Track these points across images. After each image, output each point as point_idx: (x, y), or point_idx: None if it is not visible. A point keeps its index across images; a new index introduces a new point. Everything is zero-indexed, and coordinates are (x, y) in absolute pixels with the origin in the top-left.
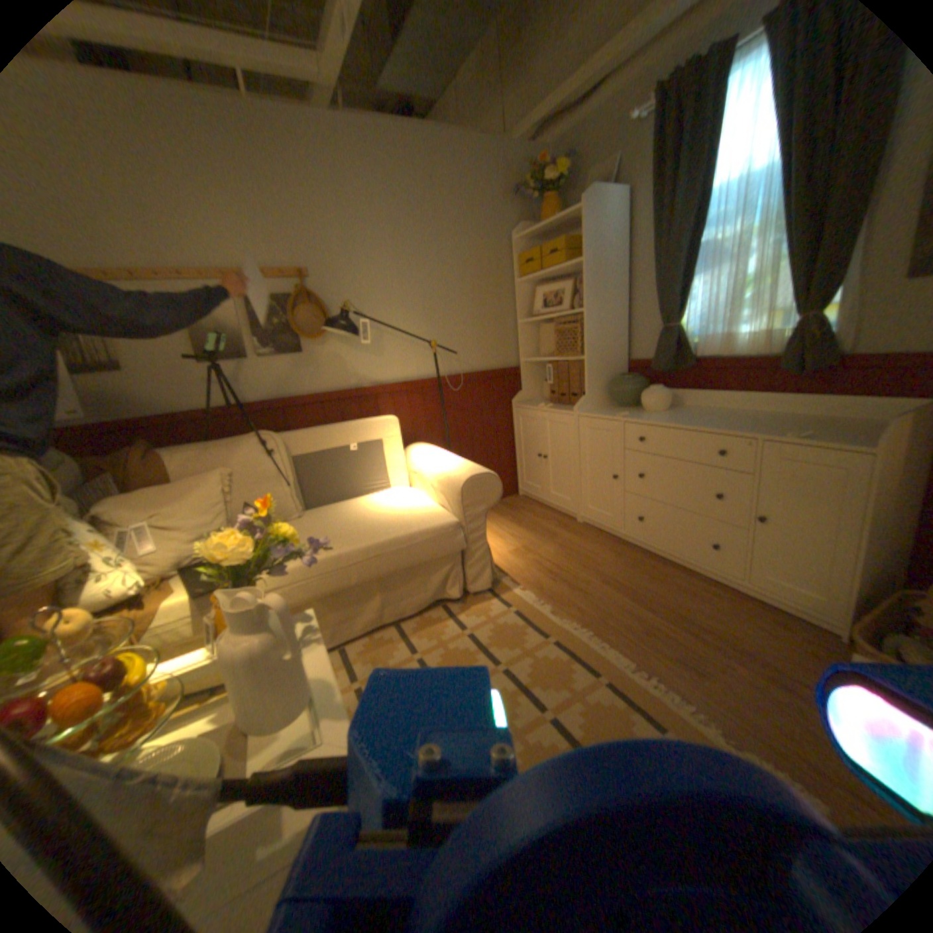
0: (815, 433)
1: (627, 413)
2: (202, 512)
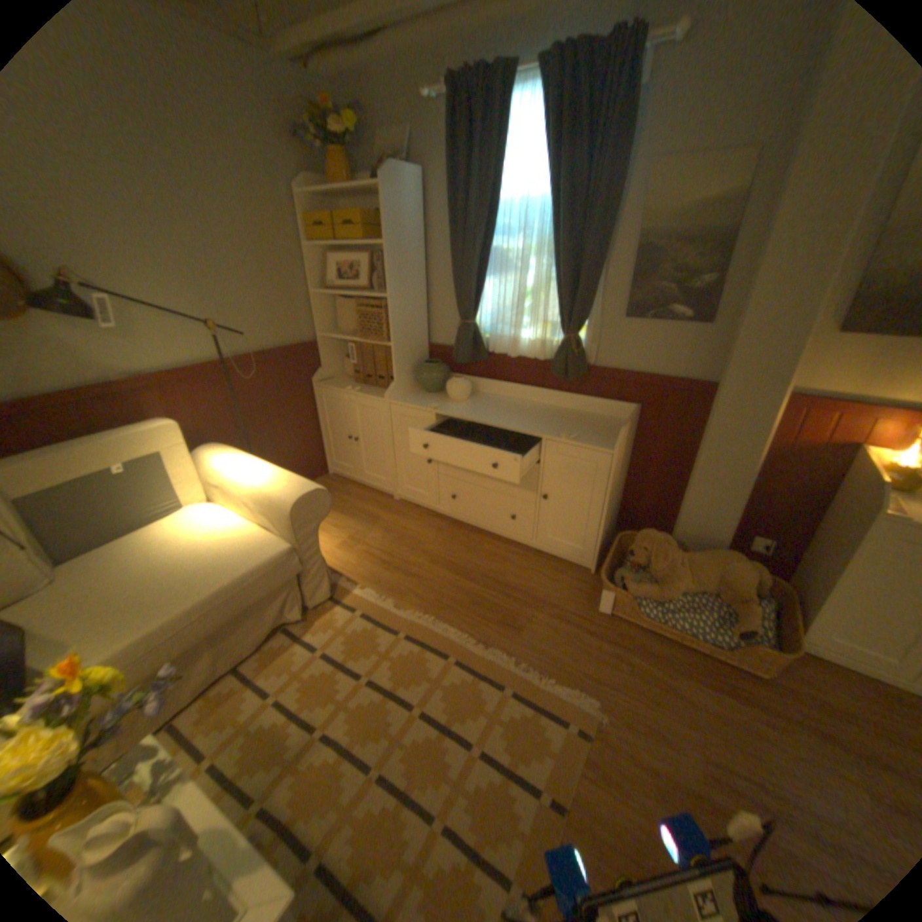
0: (577, 434)
1: (437, 406)
2: None
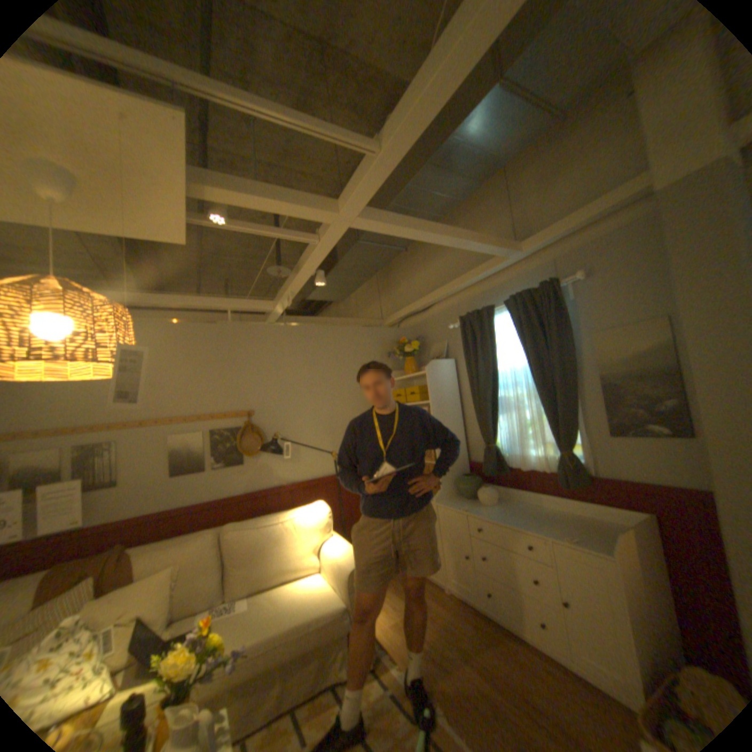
0: (582, 539)
1: (467, 509)
2: (151, 609)
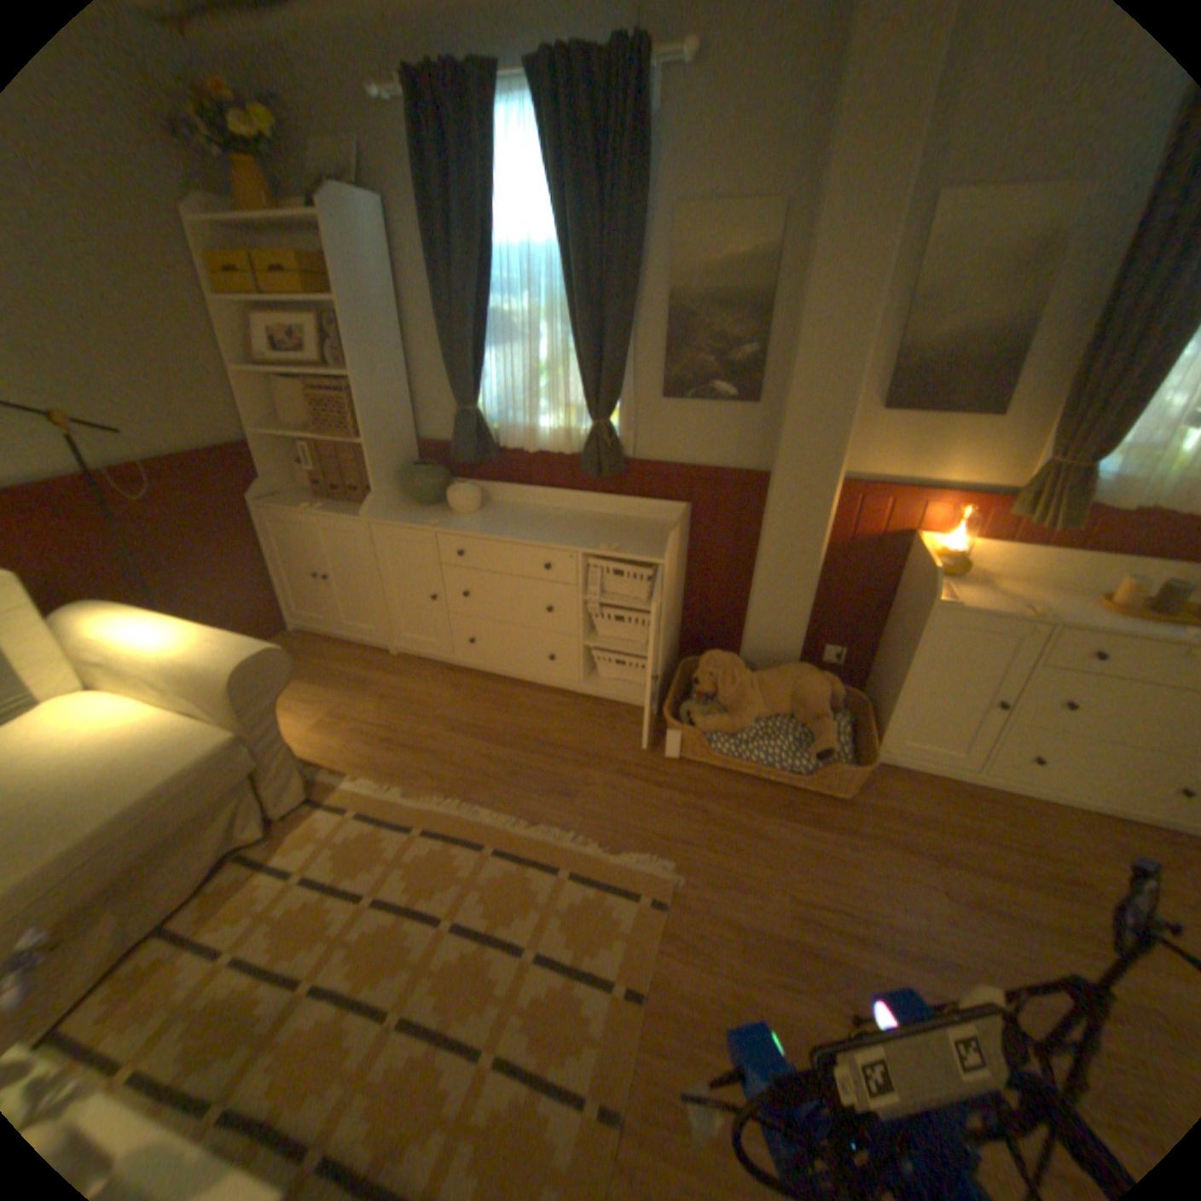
0: (619, 544)
1: (438, 522)
2: None
